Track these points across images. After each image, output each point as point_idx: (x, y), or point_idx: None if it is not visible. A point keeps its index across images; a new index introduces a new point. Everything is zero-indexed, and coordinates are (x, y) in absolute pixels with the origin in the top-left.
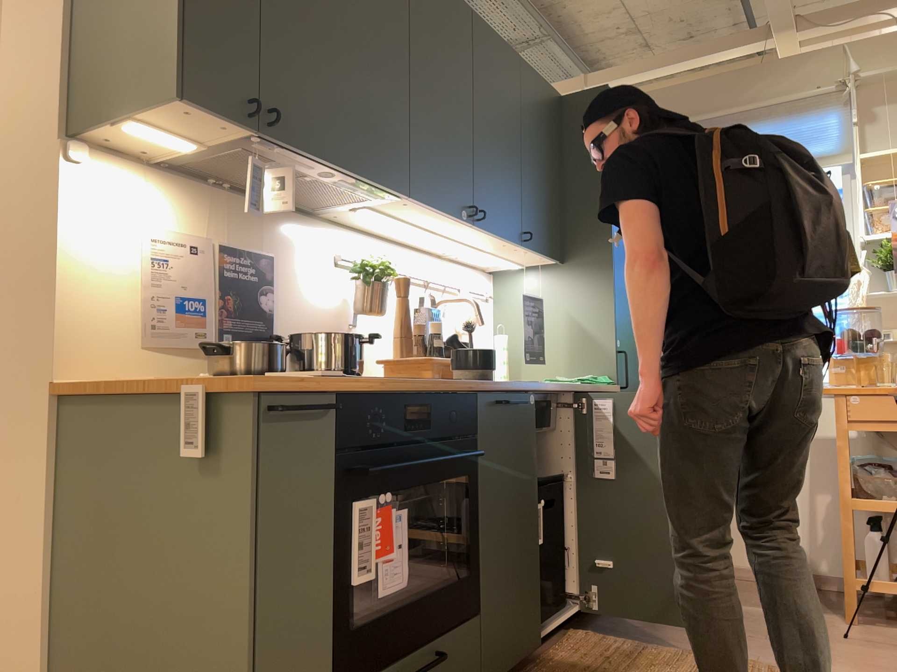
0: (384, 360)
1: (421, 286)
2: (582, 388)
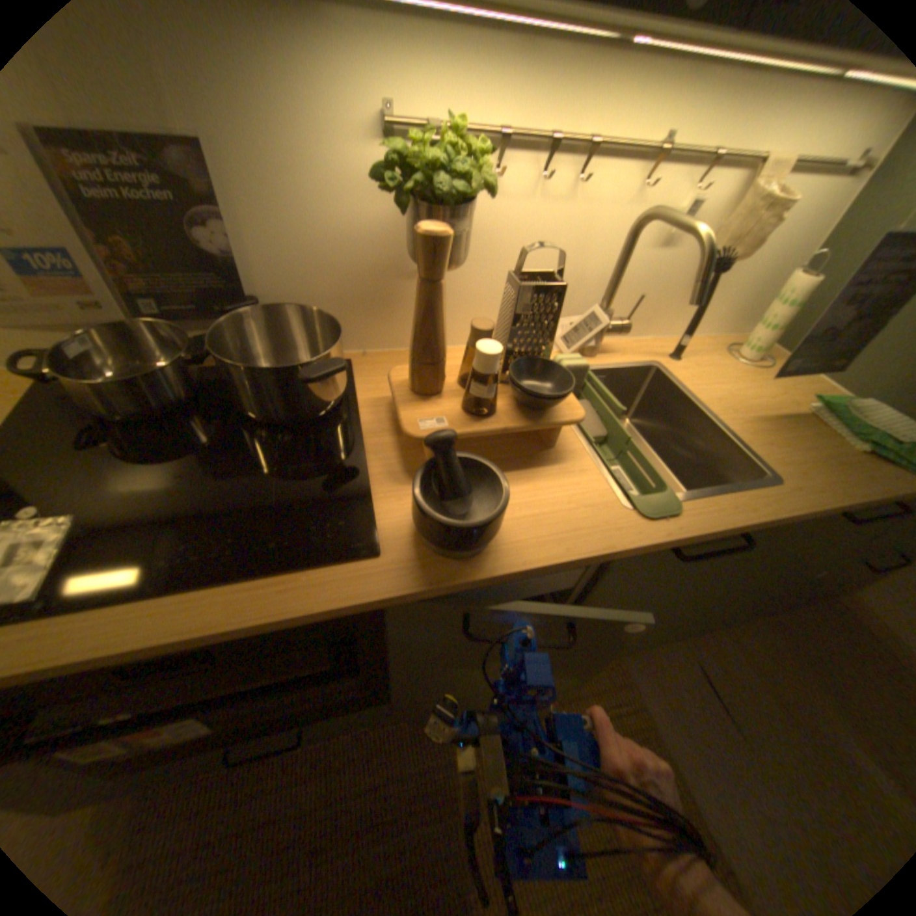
0: (390, 381)
1: (661, 150)
2: (804, 519)
